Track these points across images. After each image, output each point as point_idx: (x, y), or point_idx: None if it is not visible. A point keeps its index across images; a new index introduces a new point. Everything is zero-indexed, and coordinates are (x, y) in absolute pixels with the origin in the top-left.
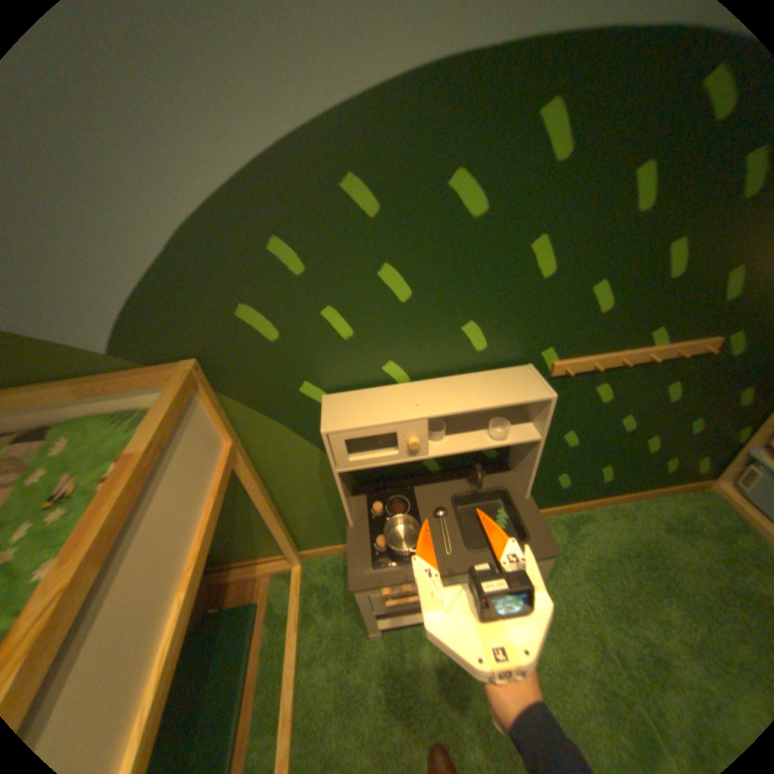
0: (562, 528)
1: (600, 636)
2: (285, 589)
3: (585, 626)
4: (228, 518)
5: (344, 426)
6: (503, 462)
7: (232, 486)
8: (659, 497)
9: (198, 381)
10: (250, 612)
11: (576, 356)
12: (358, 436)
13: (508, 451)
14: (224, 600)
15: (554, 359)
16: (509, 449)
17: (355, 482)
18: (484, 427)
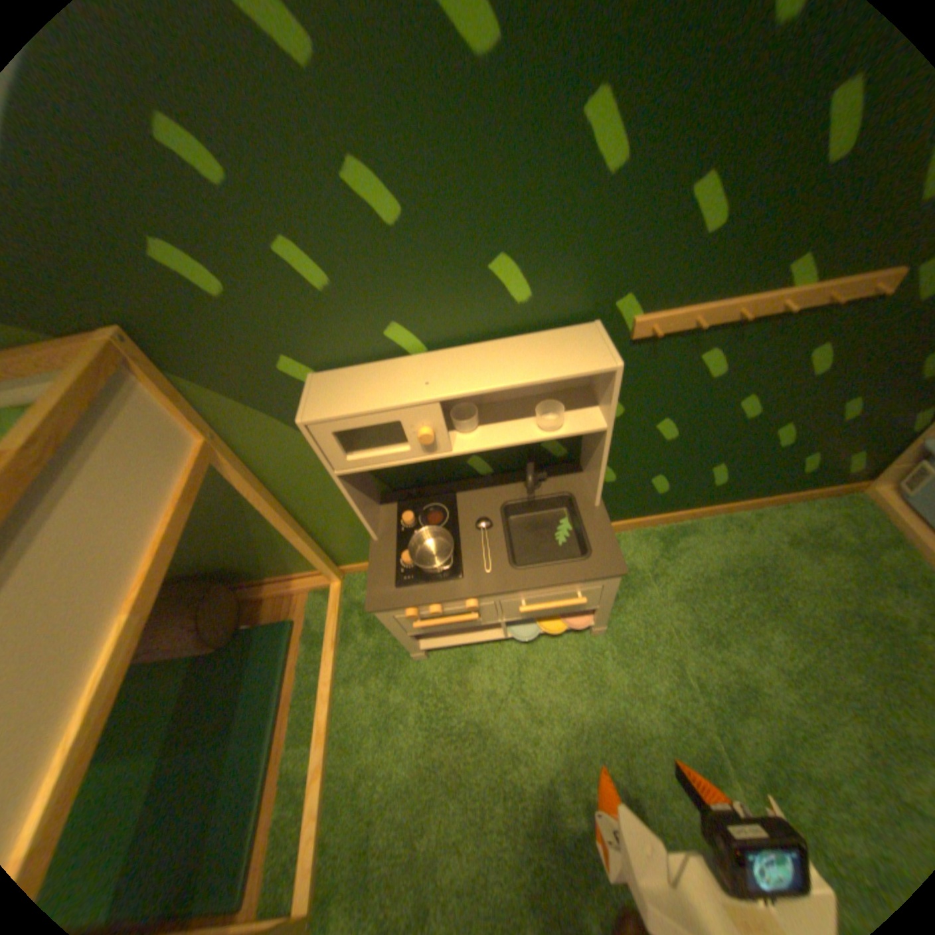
0: (656, 541)
1: (680, 661)
2: (323, 606)
3: (665, 650)
4: (241, 529)
5: (328, 414)
6: (575, 461)
7: (232, 493)
8: (791, 503)
9: (125, 356)
10: (285, 629)
11: (670, 307)
12: (349, 427)
13: (579, 446)
14: (258, 615)
15: (637, 312)
16: (581, 443)
17: (384, 487)
18: (533, 414)
